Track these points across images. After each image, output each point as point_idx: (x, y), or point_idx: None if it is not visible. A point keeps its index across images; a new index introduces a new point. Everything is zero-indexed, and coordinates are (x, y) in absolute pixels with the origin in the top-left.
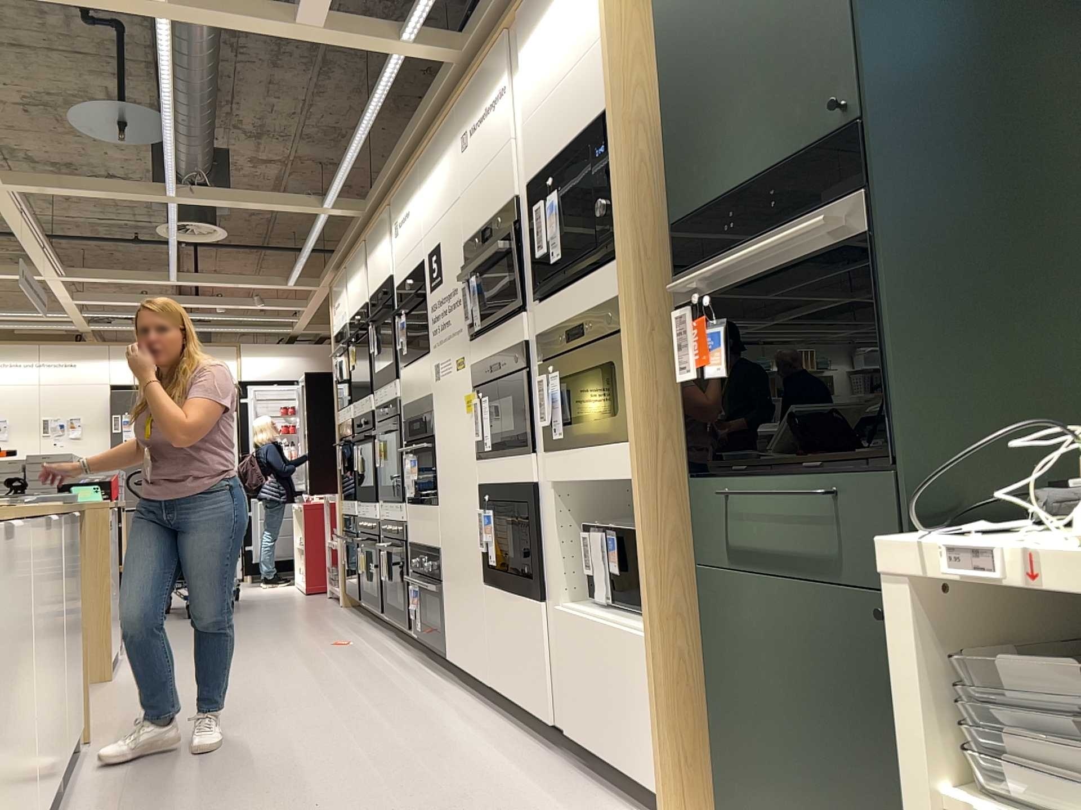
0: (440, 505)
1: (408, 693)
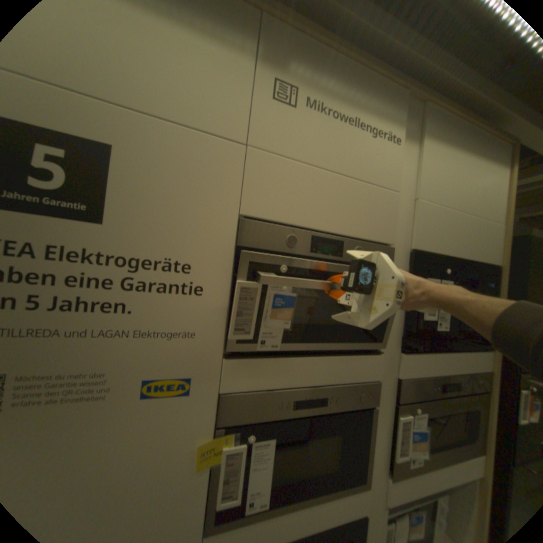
0: None
1: None
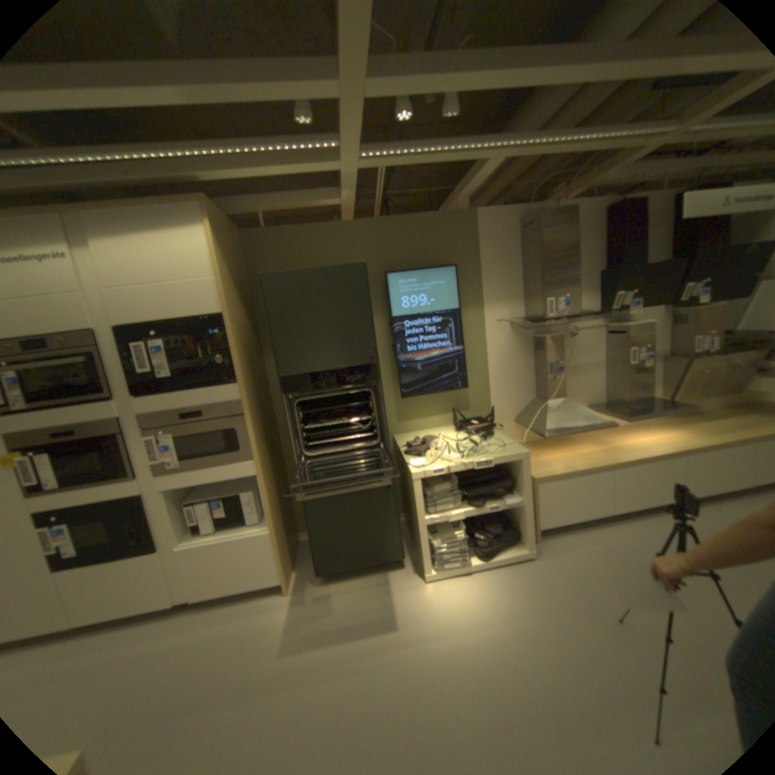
0: None
1: None
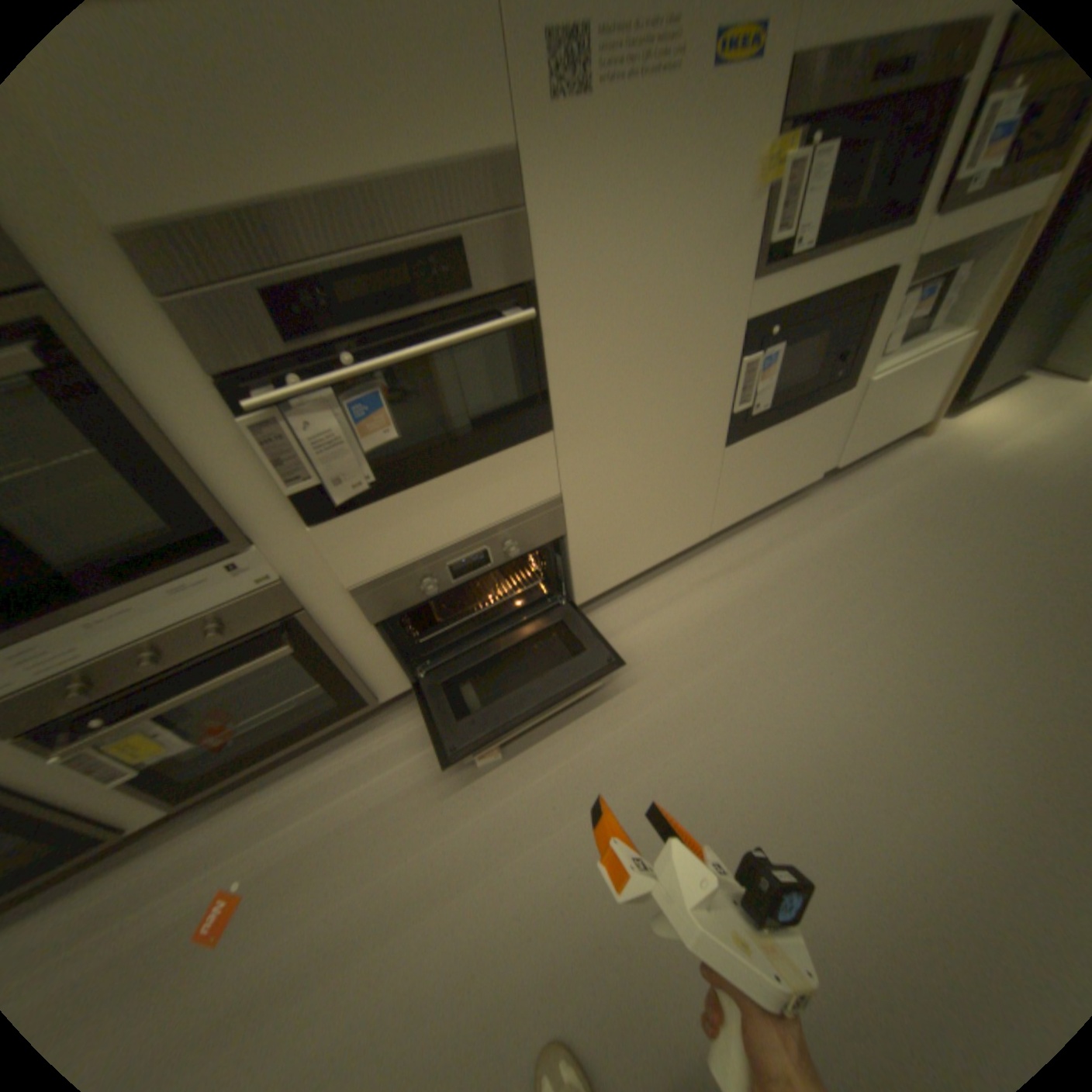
0: (566, 424)
1: (635, 652)
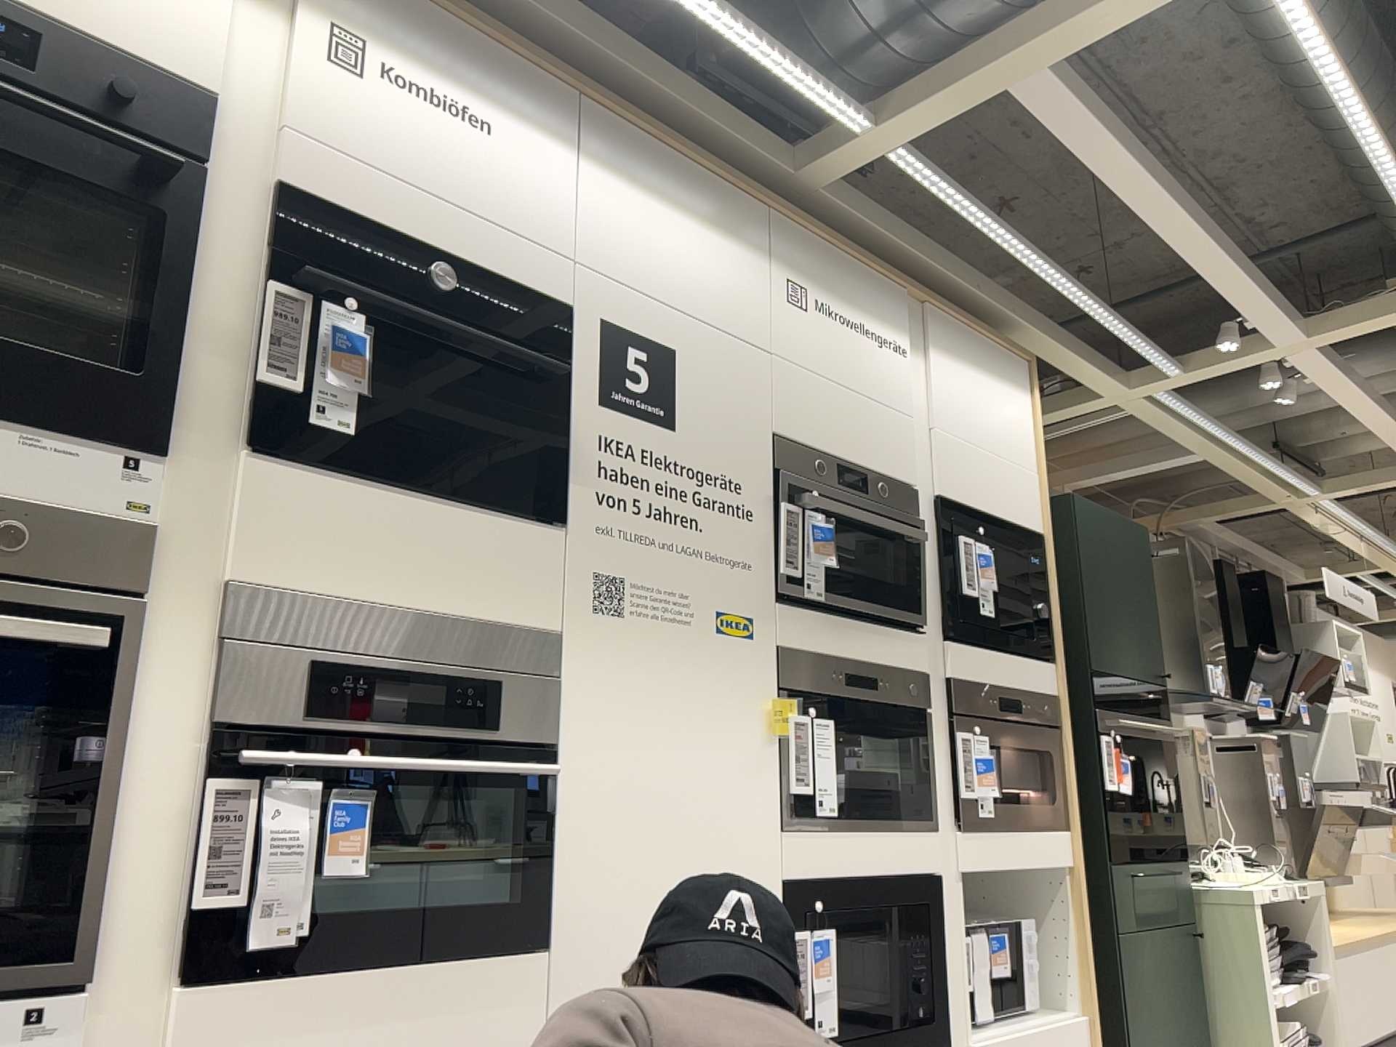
0: (569, 946)
1: None
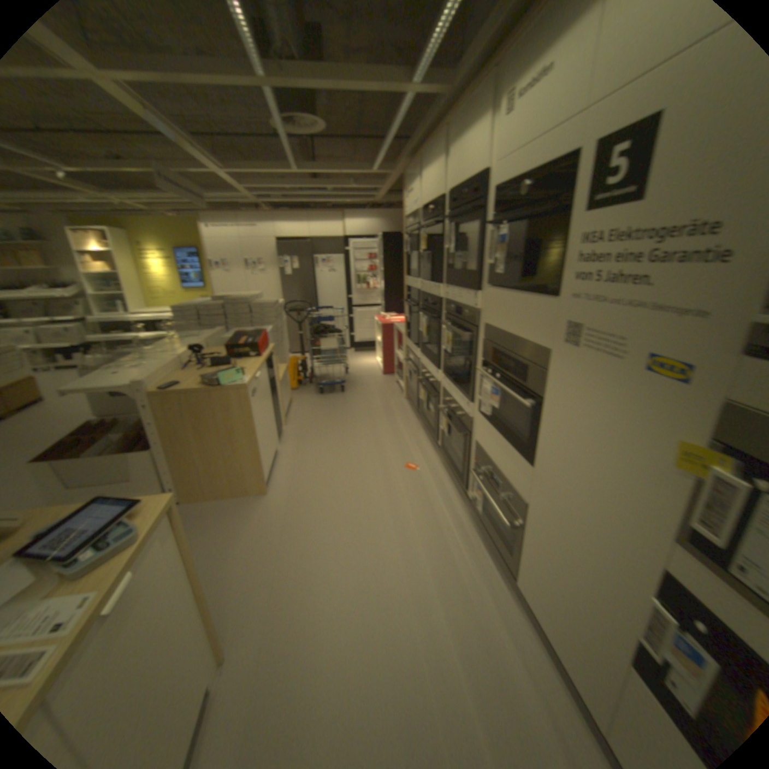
0: (537, 472)
1: (484, 624)
